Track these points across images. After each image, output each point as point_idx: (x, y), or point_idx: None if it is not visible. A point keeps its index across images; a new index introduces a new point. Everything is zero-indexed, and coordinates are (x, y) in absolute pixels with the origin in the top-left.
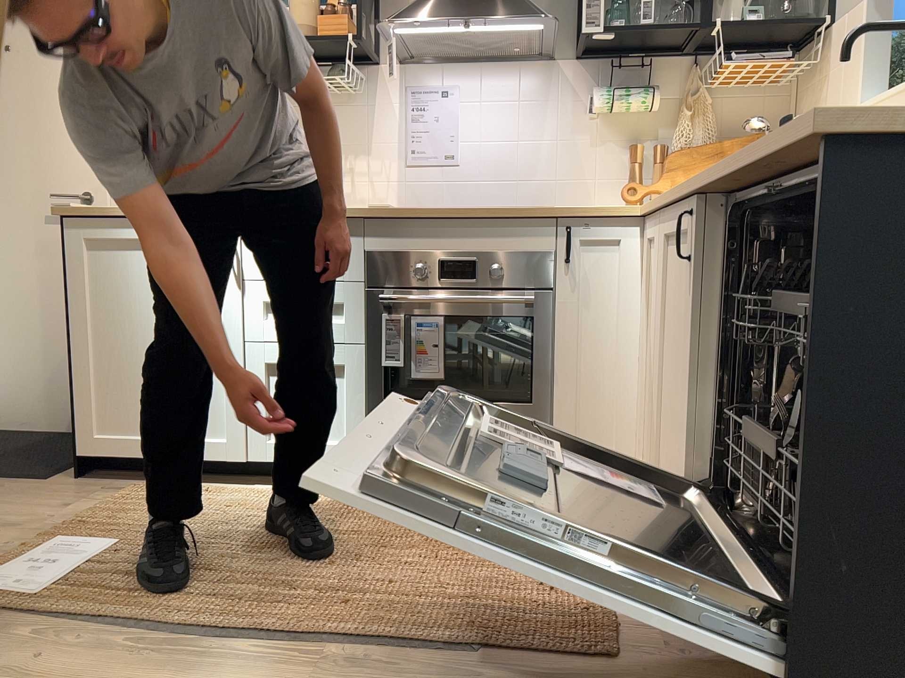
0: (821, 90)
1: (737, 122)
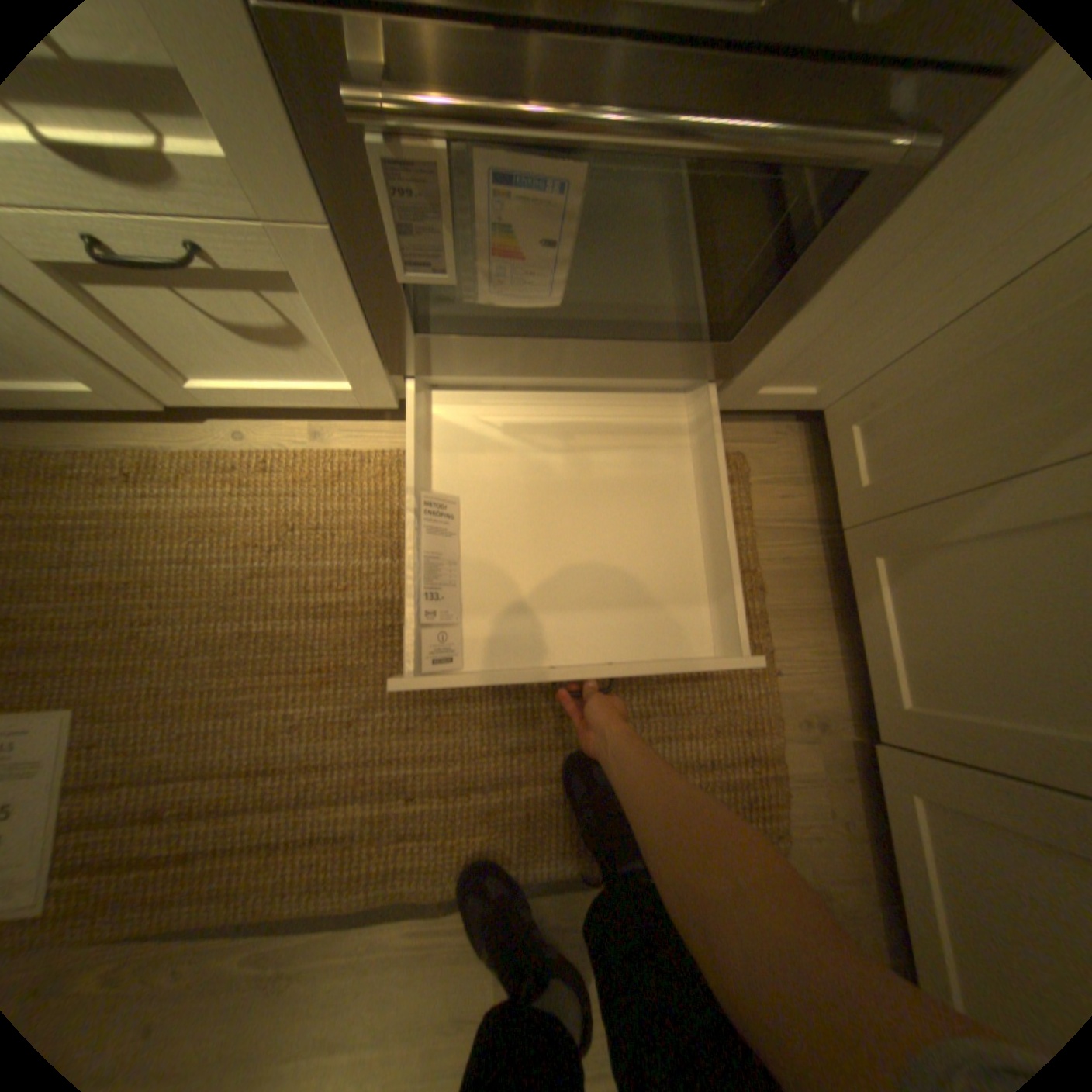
0: None
1: None
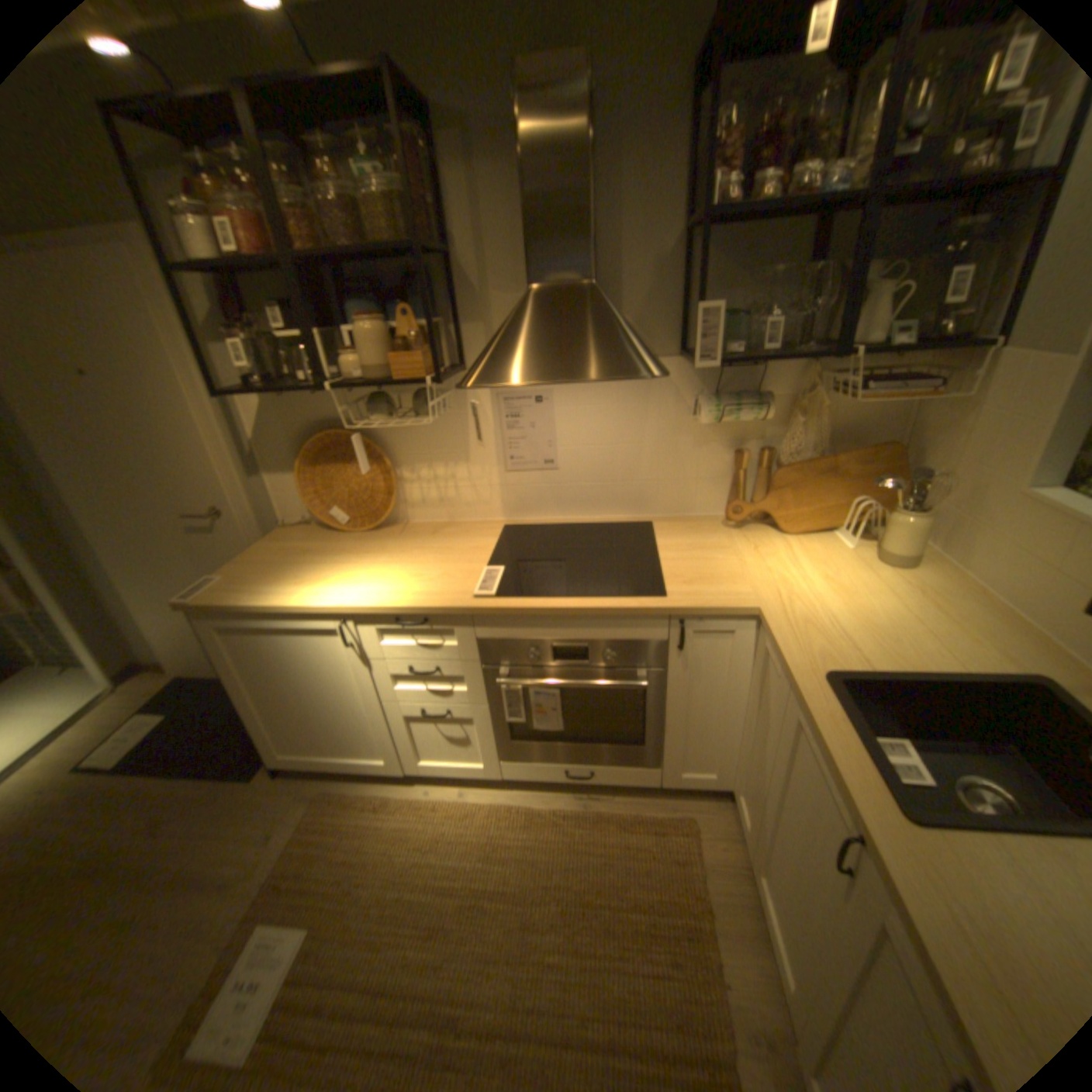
0: (970, 416)
1: (855, 416)
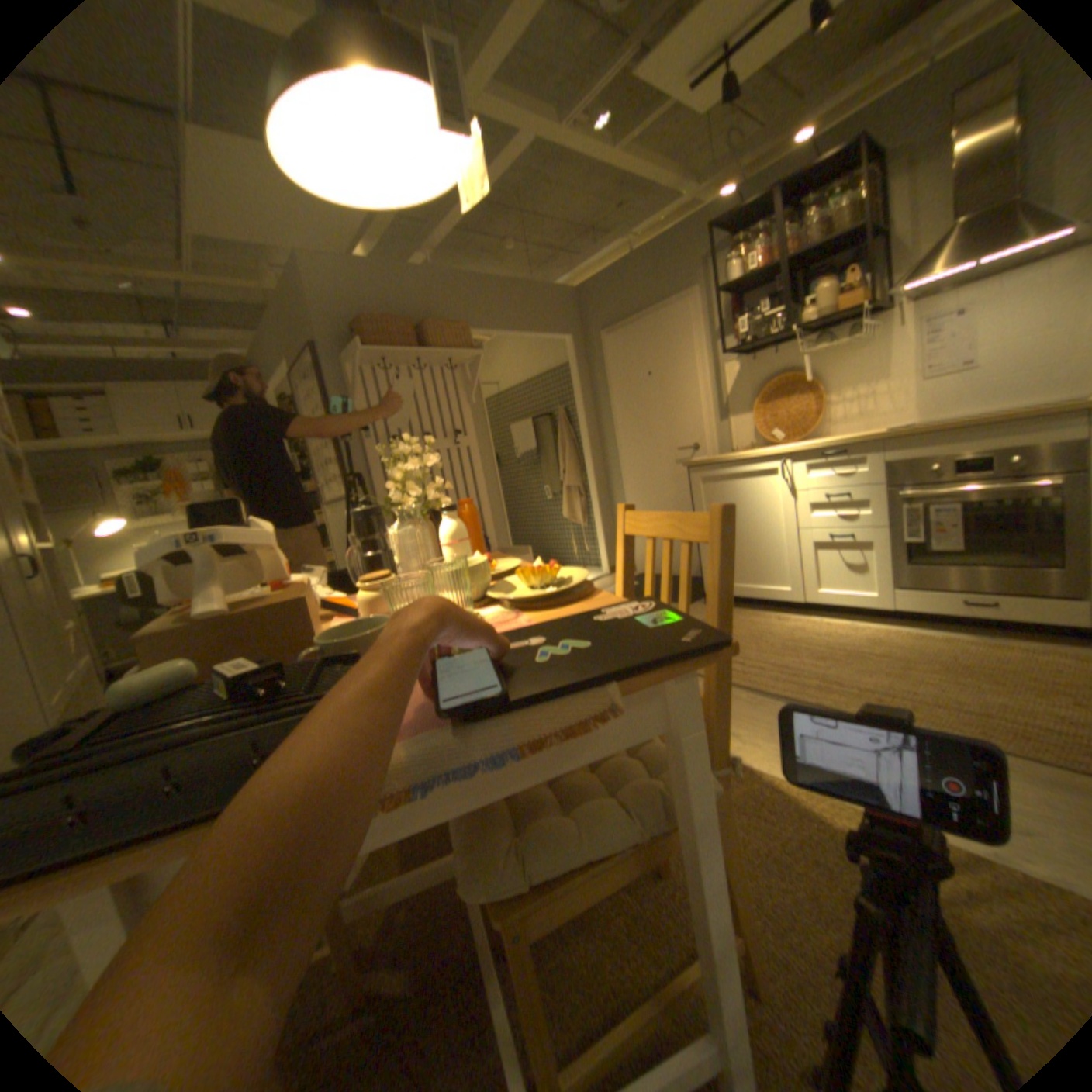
0: None
1: None
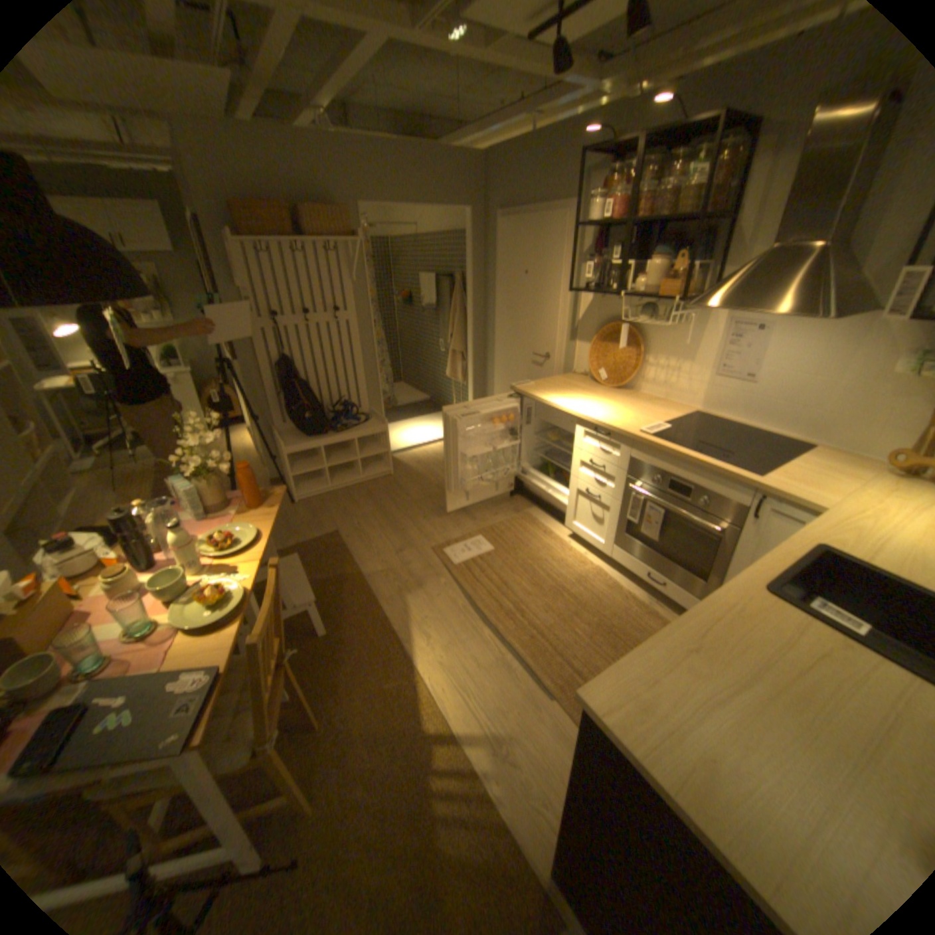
0: None
1: None
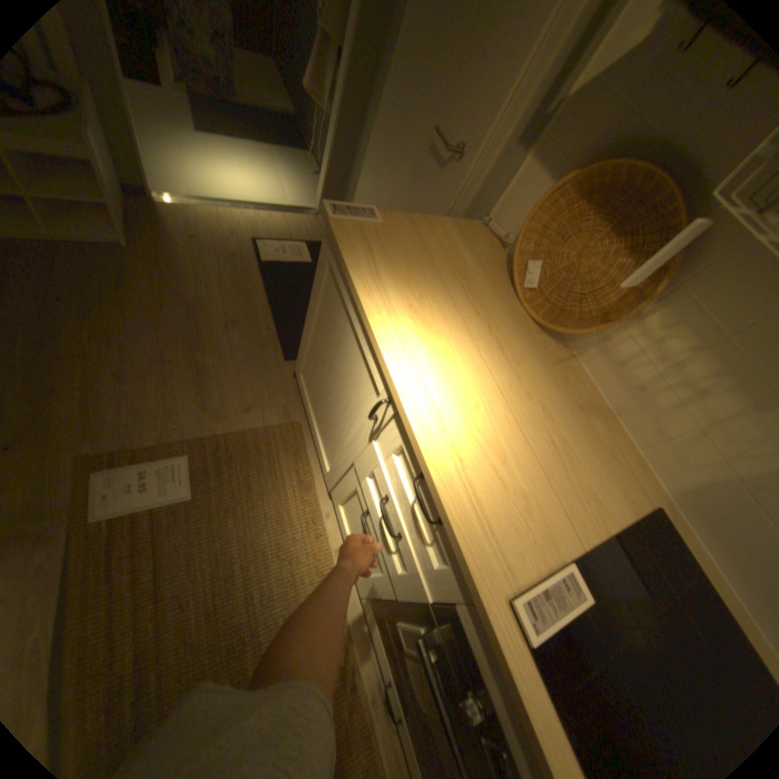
0: None
1: None
